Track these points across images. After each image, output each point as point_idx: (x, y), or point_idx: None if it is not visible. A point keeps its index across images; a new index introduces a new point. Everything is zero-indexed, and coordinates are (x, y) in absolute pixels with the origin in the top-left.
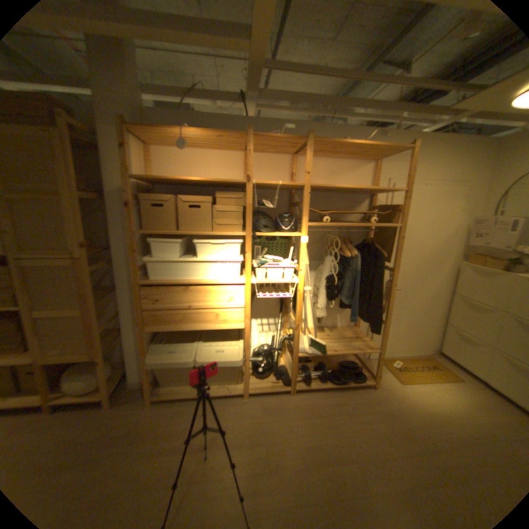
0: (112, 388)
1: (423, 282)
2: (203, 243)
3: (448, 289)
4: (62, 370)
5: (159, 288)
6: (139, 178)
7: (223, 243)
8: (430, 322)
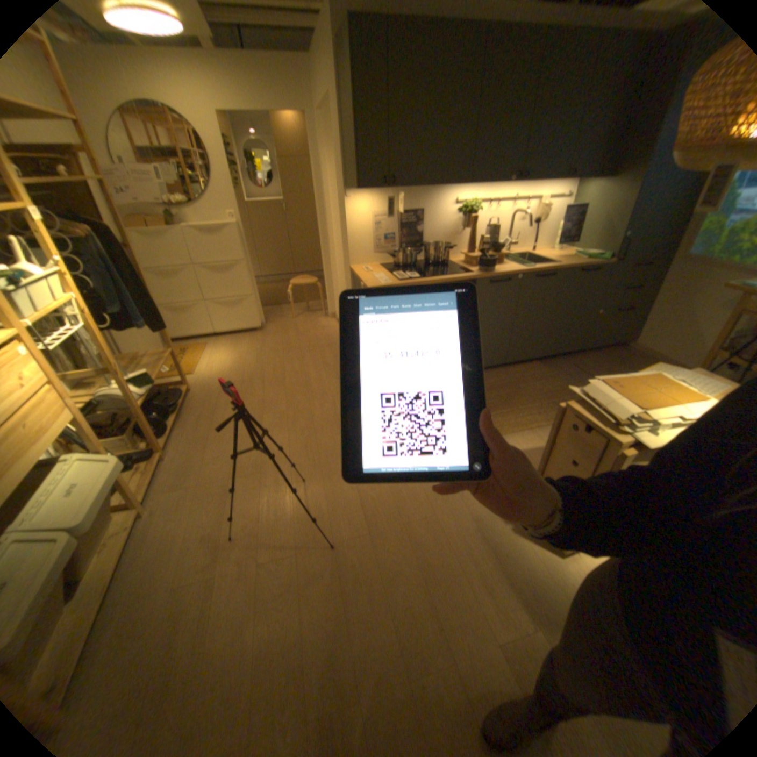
0: None
1: None
2: None
3: None
4: None
5: None
6: None
7: None
8: None
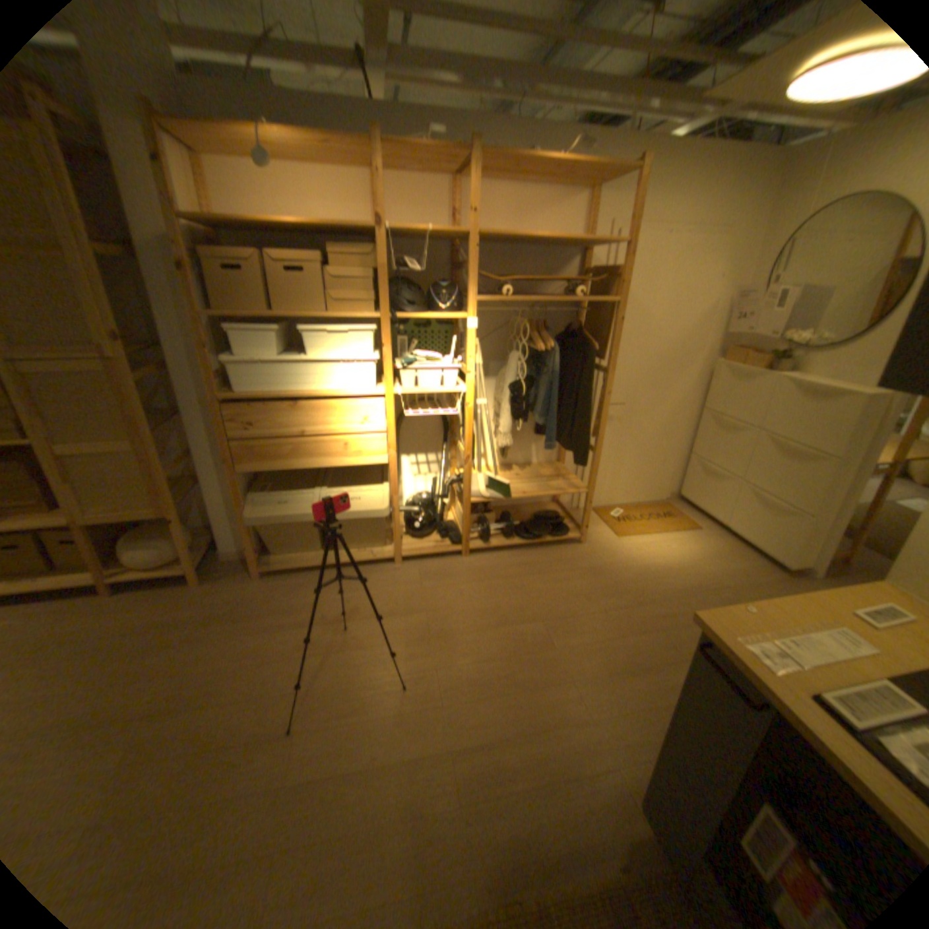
0: (195, 561)
1: (657, 393)
2: (312, 333)
3: (694, 403)
4: (111, 541)
5: (249, 408)
6: (189, 220)
7: (345, 332)
8: (665, 453)
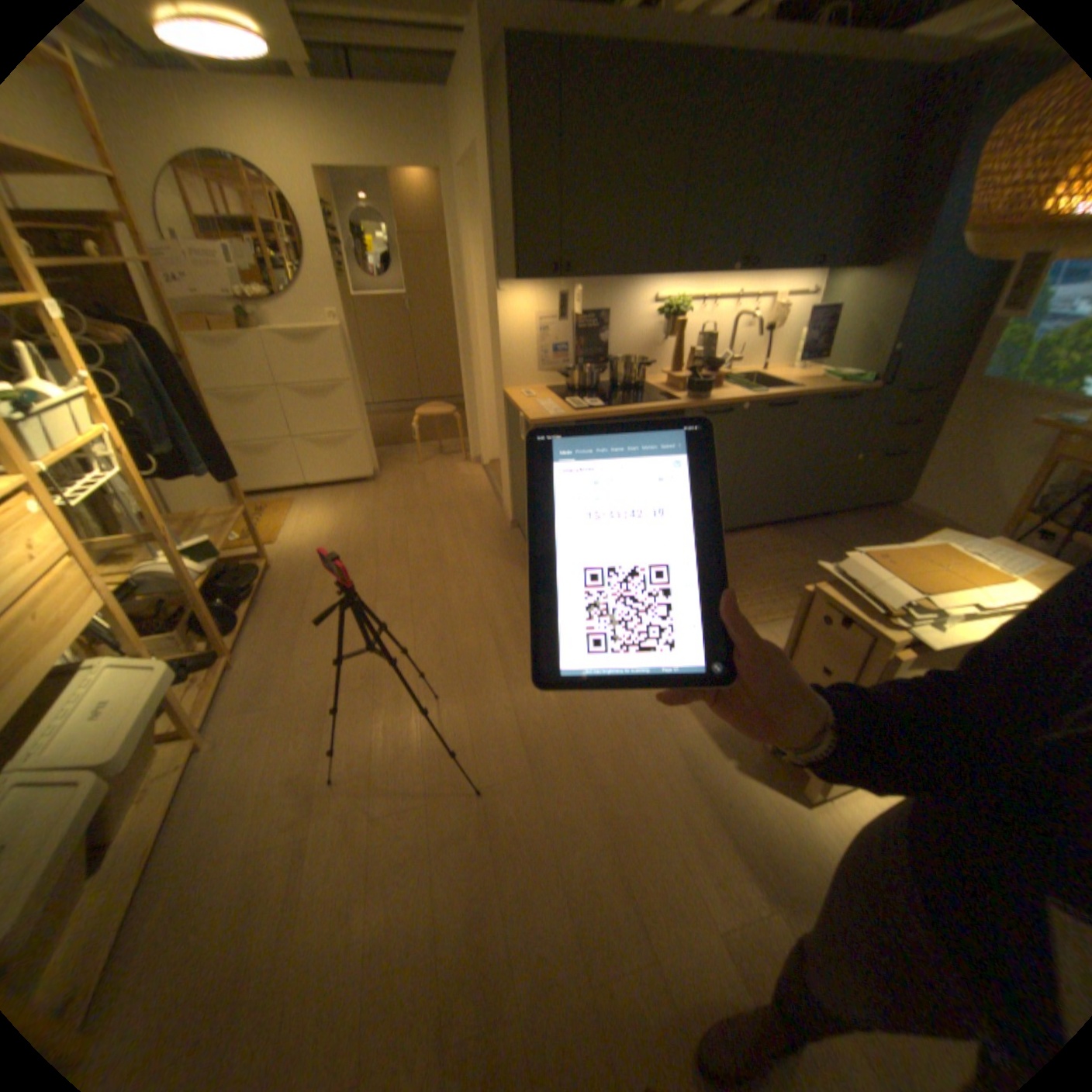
0: None
1: None
2: None
3: None
4: None
5: None
6: None
7: None
8: None
